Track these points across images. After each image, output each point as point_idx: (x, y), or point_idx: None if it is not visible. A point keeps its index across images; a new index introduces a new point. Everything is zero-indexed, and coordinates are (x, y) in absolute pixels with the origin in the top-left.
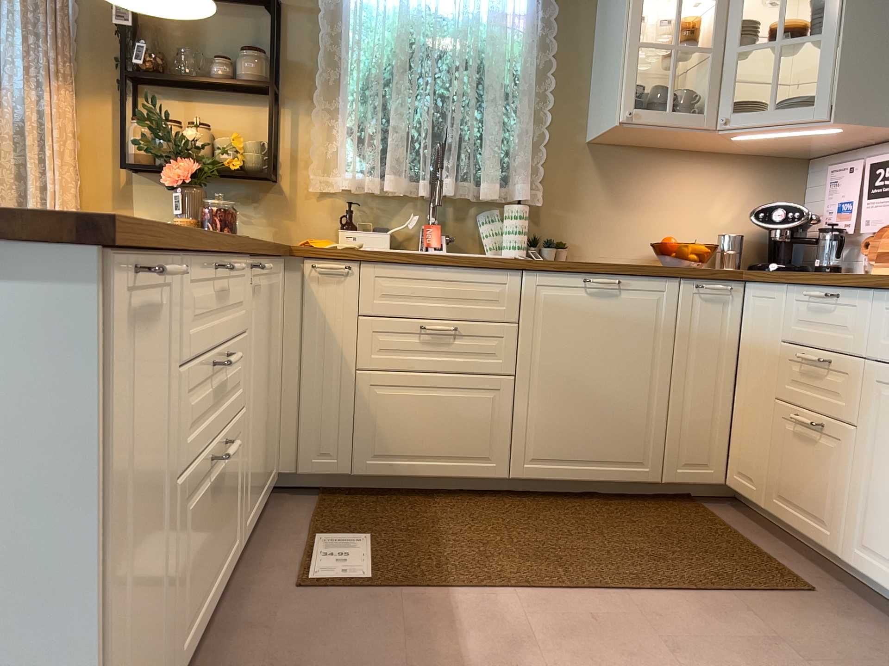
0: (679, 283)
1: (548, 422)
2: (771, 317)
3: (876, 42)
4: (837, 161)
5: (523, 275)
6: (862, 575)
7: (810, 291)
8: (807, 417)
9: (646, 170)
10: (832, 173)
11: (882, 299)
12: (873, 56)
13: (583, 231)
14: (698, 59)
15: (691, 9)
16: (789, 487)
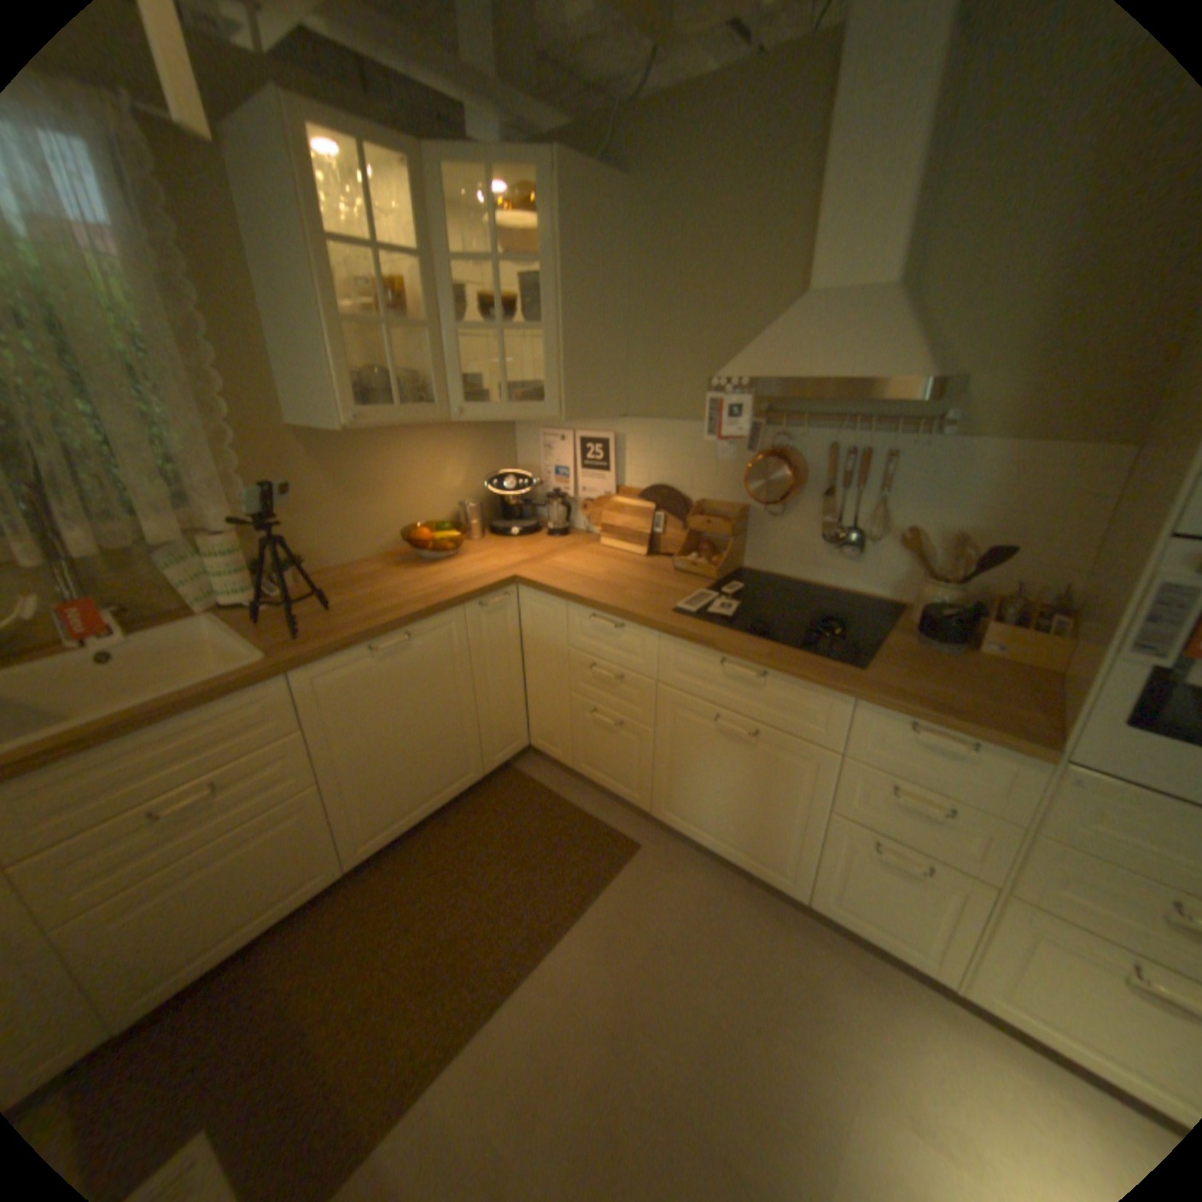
0: (463, 610)
1: (370, 802)
2: (551, 622)
3: (584, 335)
4: (541, 422)
5: (288, 679)
6: (670, 826)
7: (592, 613)
8: (604, 712)
9: (367, 449)
10: (543, 437)
11: (667, 639)
12: (584, 350)
13: (314, 538)
14: (402, 323)
15: (372, 246)
16: (595, 759)
